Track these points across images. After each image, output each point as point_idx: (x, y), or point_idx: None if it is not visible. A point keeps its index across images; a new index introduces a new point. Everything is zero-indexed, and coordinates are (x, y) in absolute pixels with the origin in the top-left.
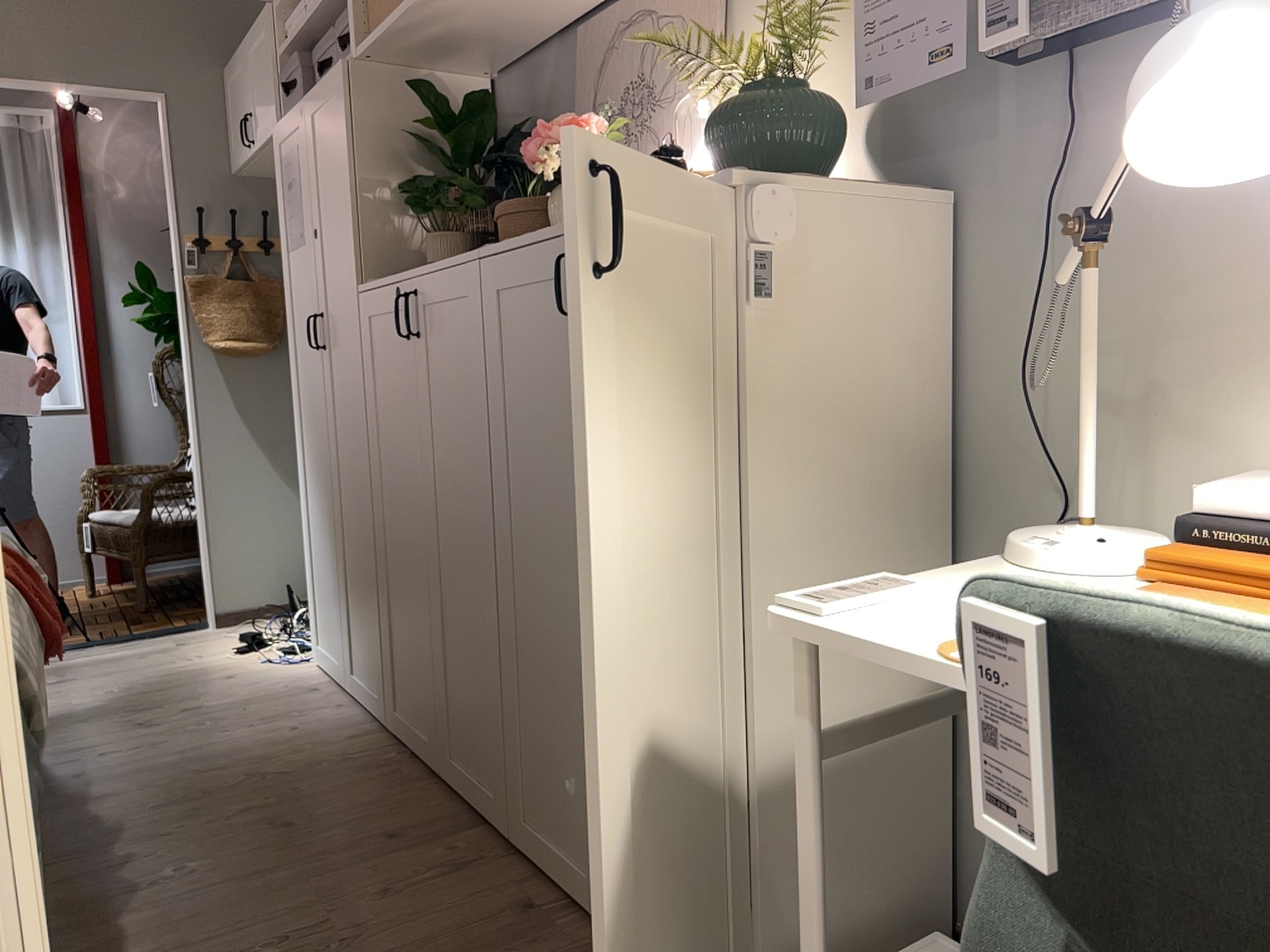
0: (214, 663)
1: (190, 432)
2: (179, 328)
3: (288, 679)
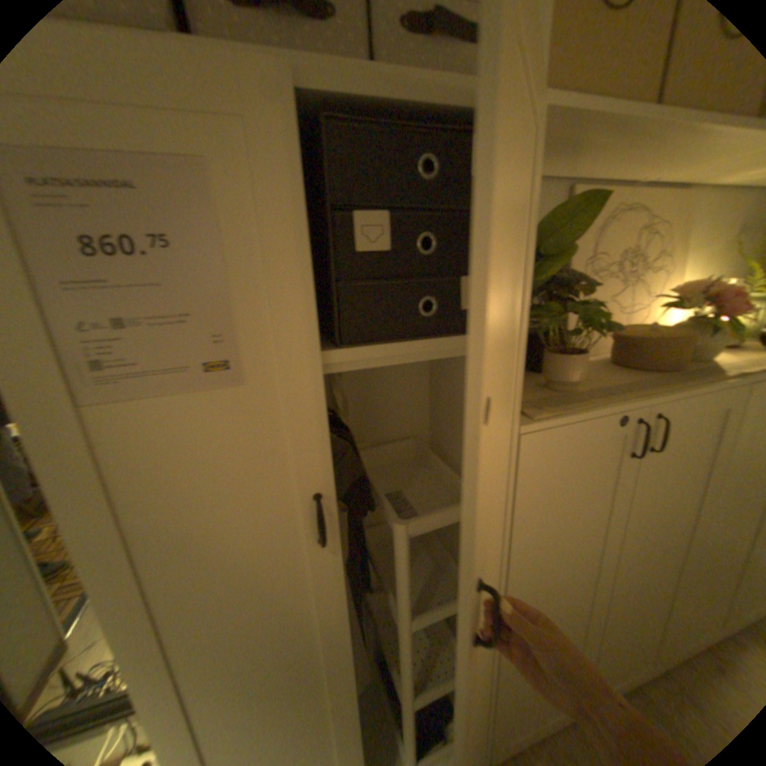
0: None
1: None
2: None
3: None
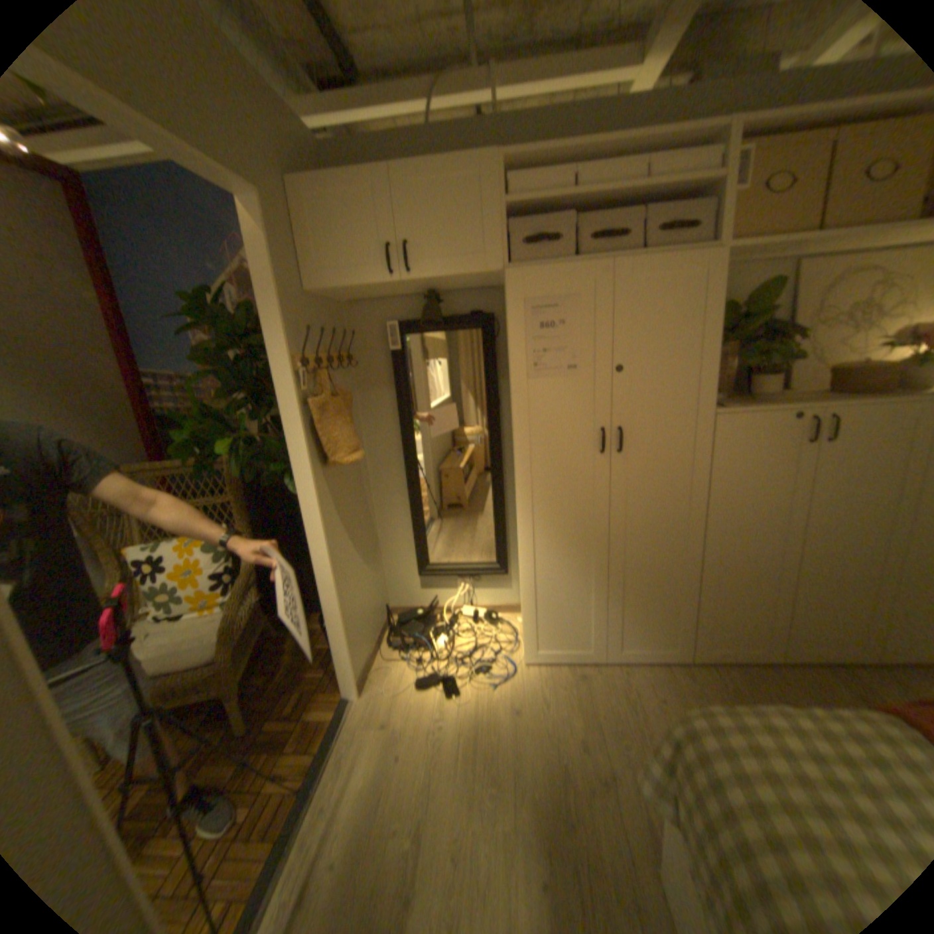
0: (470, 717)
1: (319, 549)
2: (289, 453)
3: (550, 685)
